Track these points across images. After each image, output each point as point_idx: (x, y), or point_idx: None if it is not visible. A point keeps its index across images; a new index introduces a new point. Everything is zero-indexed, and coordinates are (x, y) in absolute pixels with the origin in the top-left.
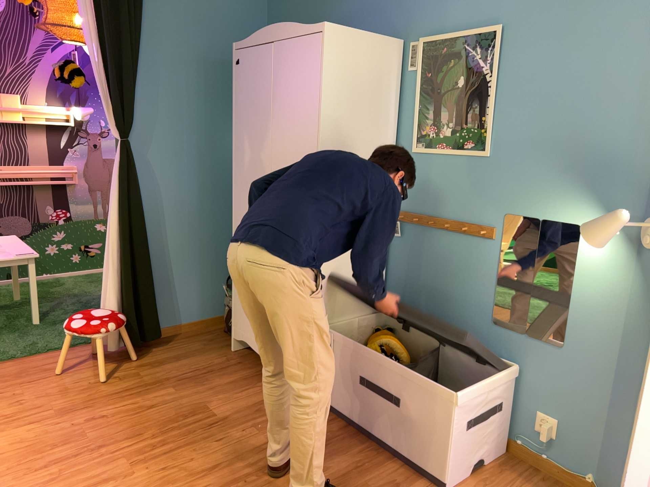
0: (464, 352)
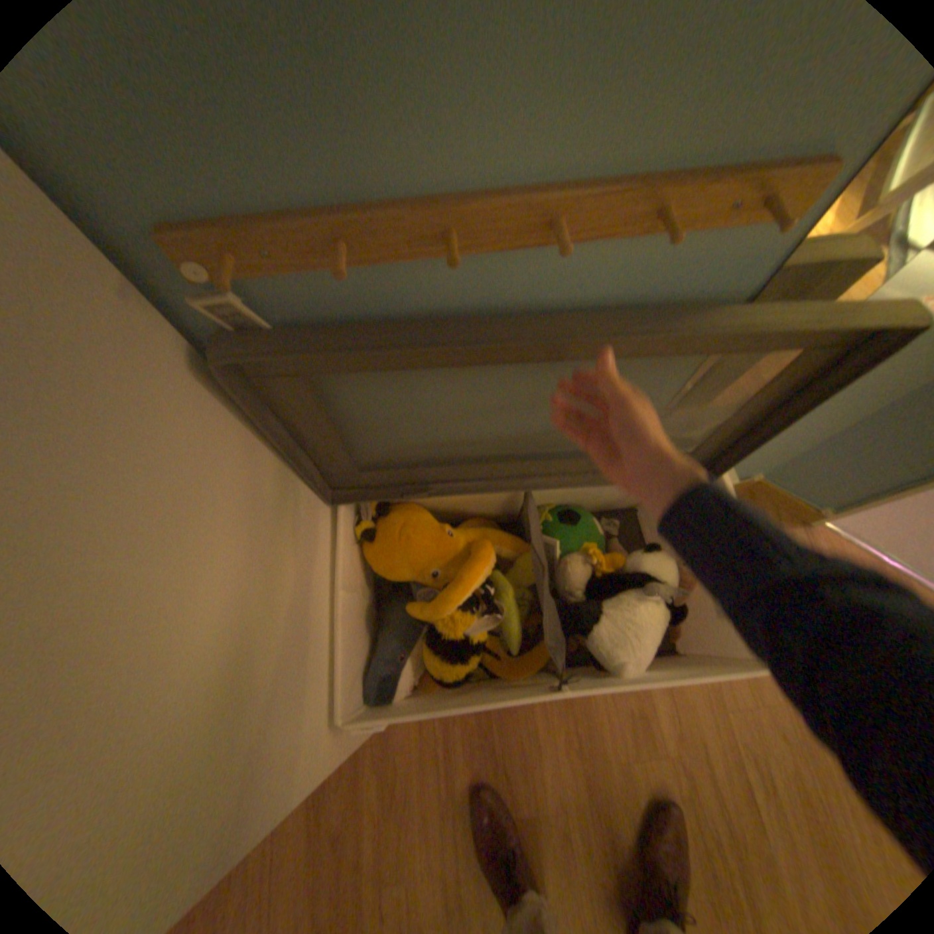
0: (602, 476)
